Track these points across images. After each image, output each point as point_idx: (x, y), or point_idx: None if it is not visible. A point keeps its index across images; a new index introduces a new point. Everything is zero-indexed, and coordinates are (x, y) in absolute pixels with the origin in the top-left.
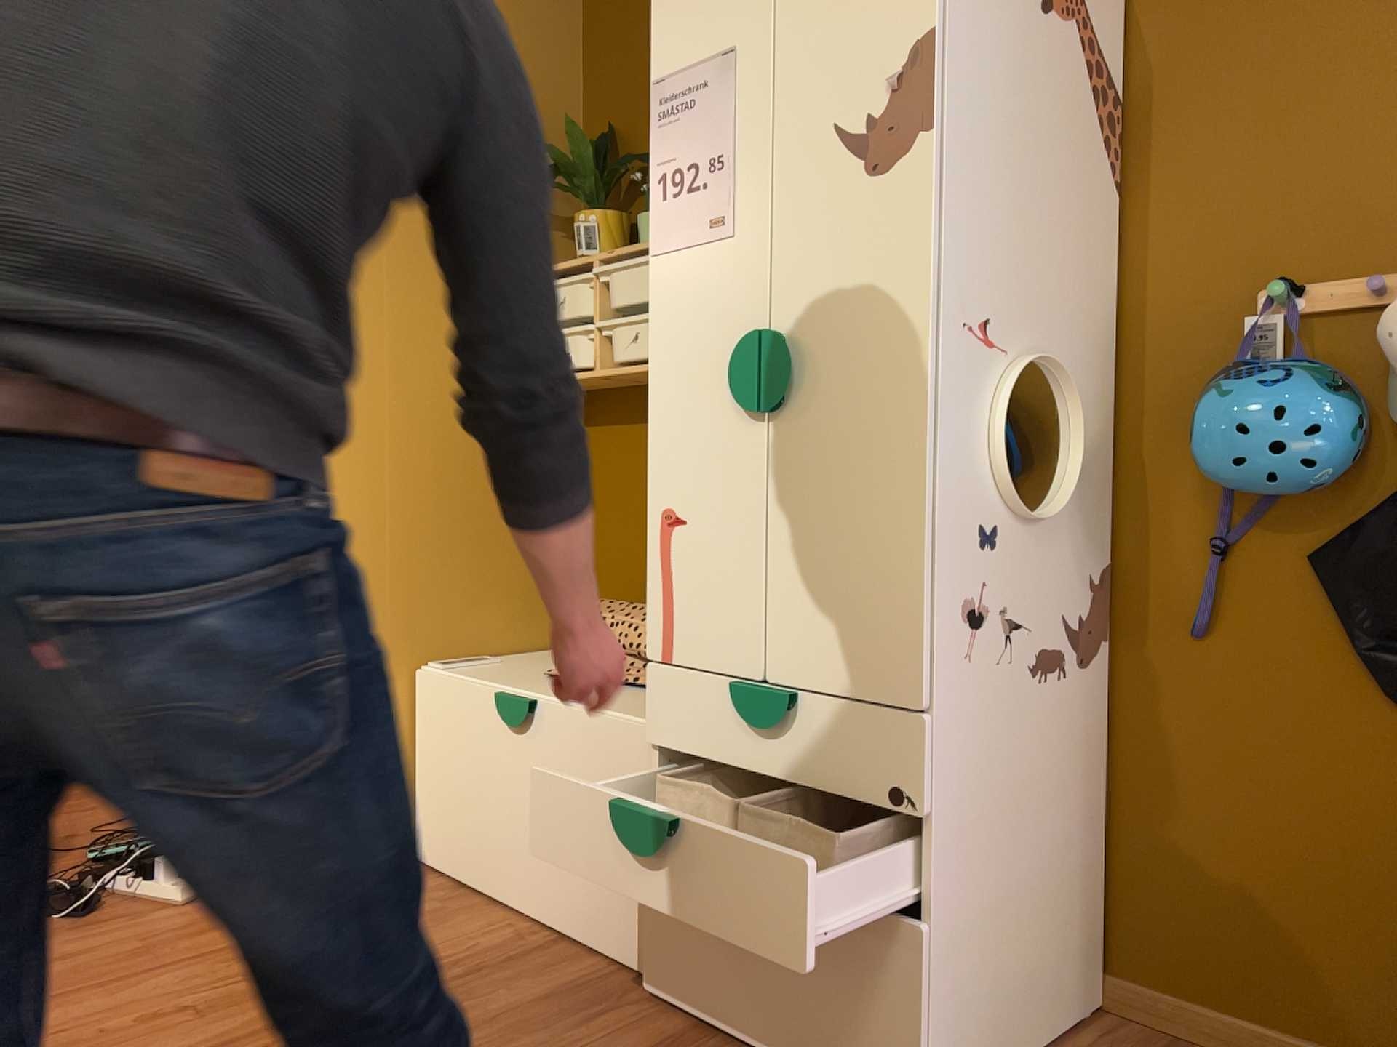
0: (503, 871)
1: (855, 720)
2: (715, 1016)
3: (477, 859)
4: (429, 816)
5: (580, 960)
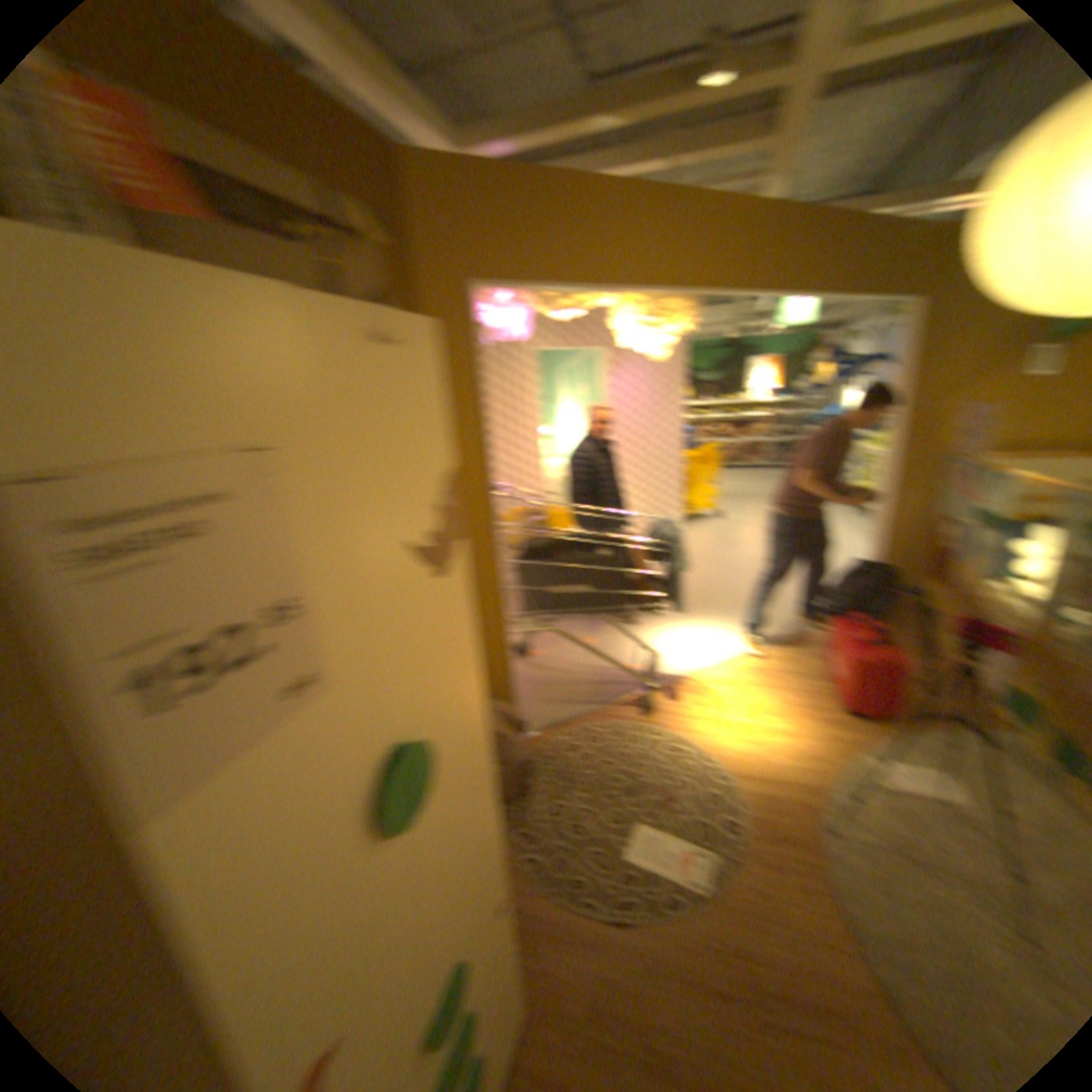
0: None
1: (484, 915)
2: None
3: None
4: None
5: None
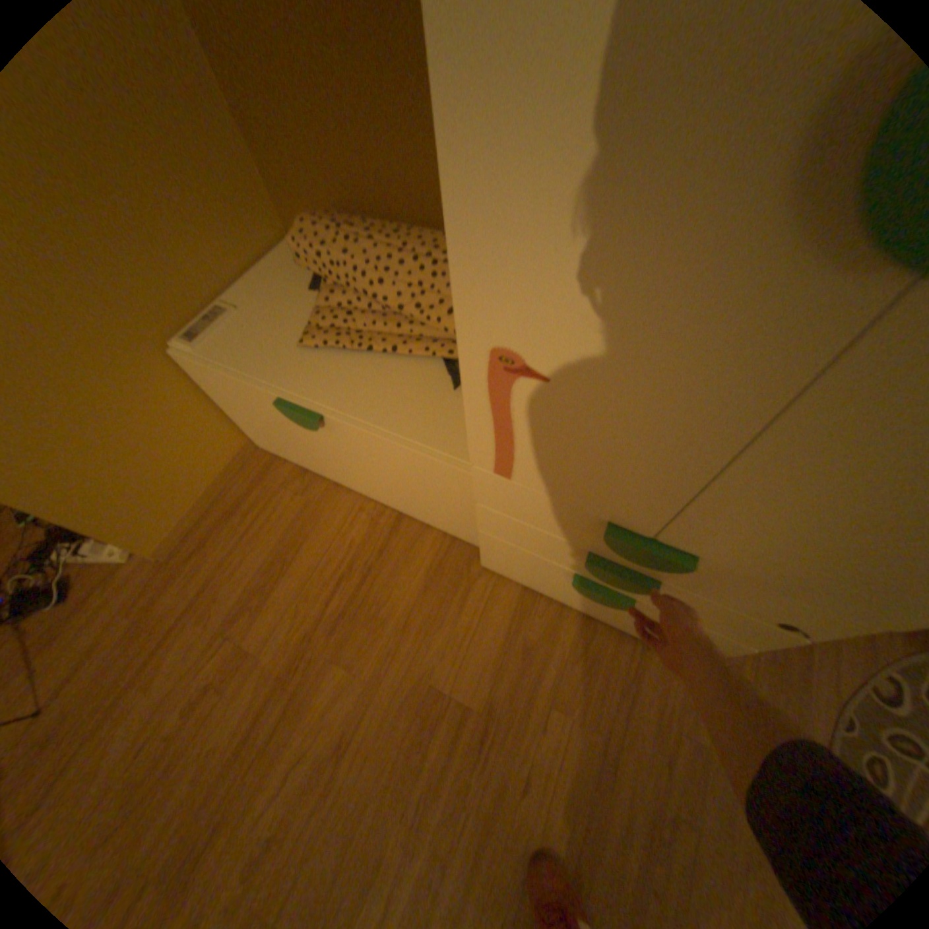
0: (338, 476)
1: (773, 591)
2: (541, 591)
3: (313, 465)
4: (255, 435)
5: (424, 535)
